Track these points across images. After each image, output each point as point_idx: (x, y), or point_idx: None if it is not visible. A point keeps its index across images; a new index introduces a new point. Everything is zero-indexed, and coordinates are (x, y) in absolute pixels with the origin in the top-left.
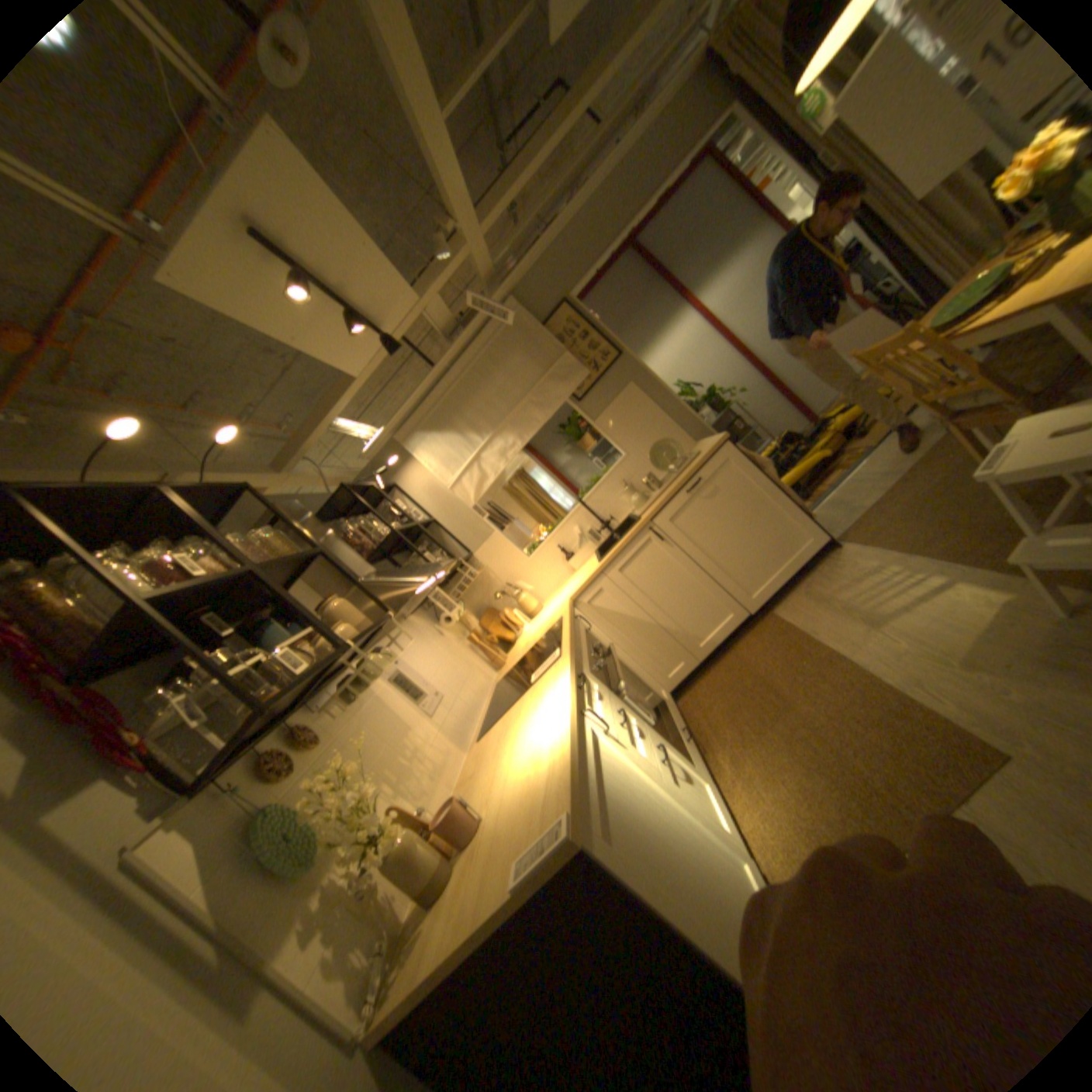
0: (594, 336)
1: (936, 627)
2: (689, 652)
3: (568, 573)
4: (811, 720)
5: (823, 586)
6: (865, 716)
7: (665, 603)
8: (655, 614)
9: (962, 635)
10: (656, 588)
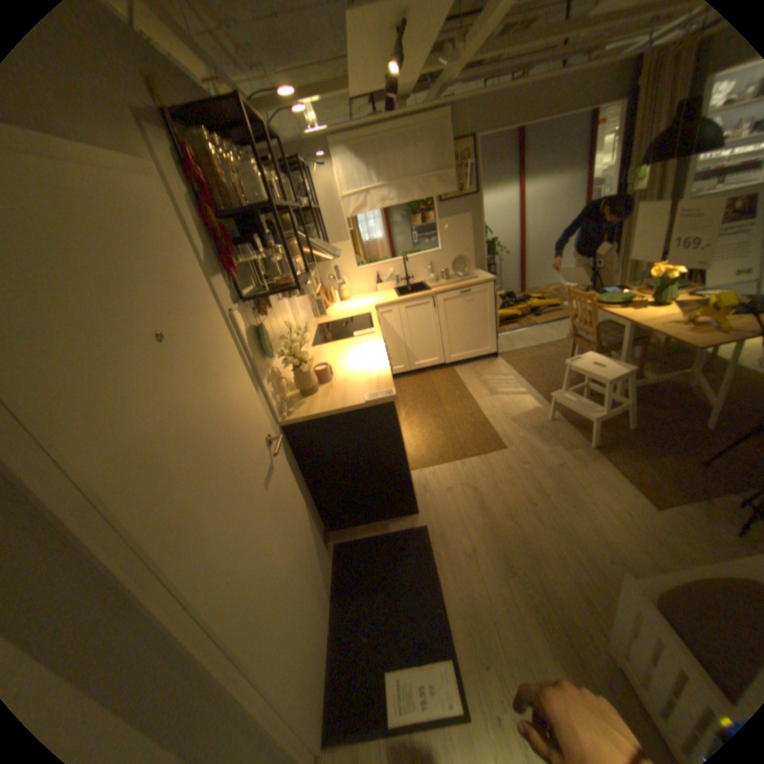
0: (465, 164)
1: (511, 404)
2: (408, 363)
3: (371, 290)
4: (447, 413)
5: (480, 369)
6: (469, 419)
7: (413, 336)
8: (406, 338)
9: (517, 410)
10: (414, 327)
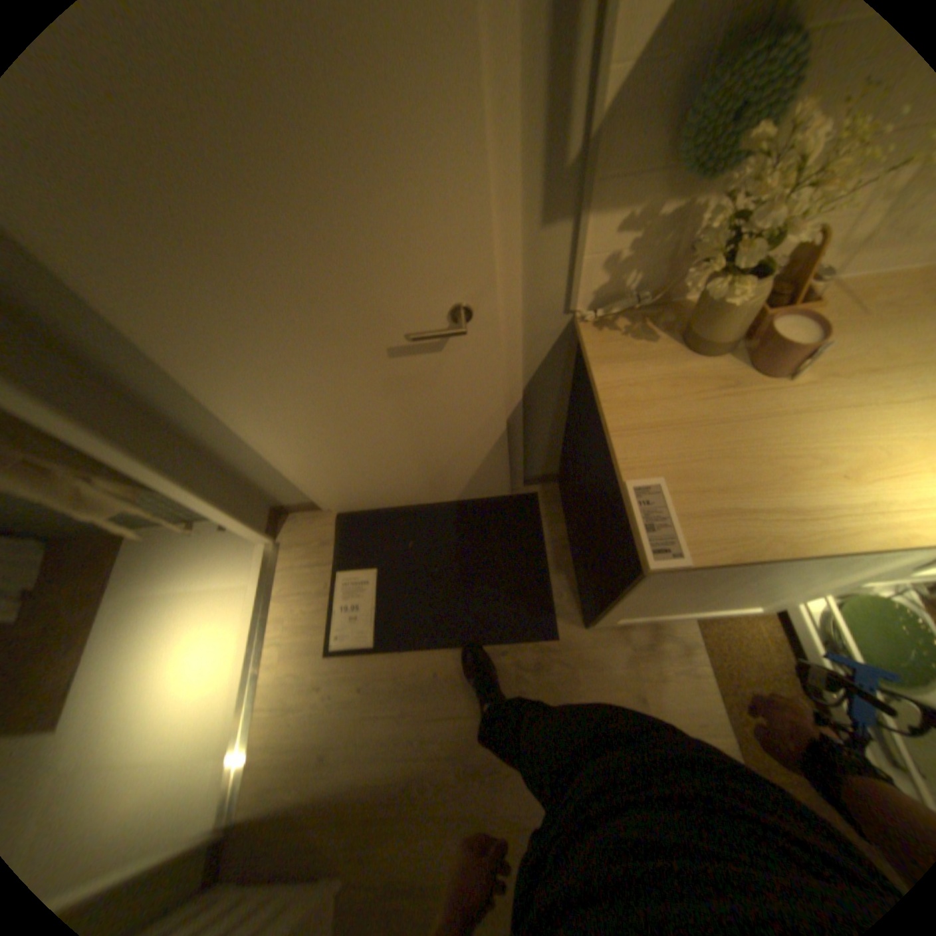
0: None
1: None
2: None
3: None
4: None
5: None
6: None
7: None
8: None
9: None
10: None
